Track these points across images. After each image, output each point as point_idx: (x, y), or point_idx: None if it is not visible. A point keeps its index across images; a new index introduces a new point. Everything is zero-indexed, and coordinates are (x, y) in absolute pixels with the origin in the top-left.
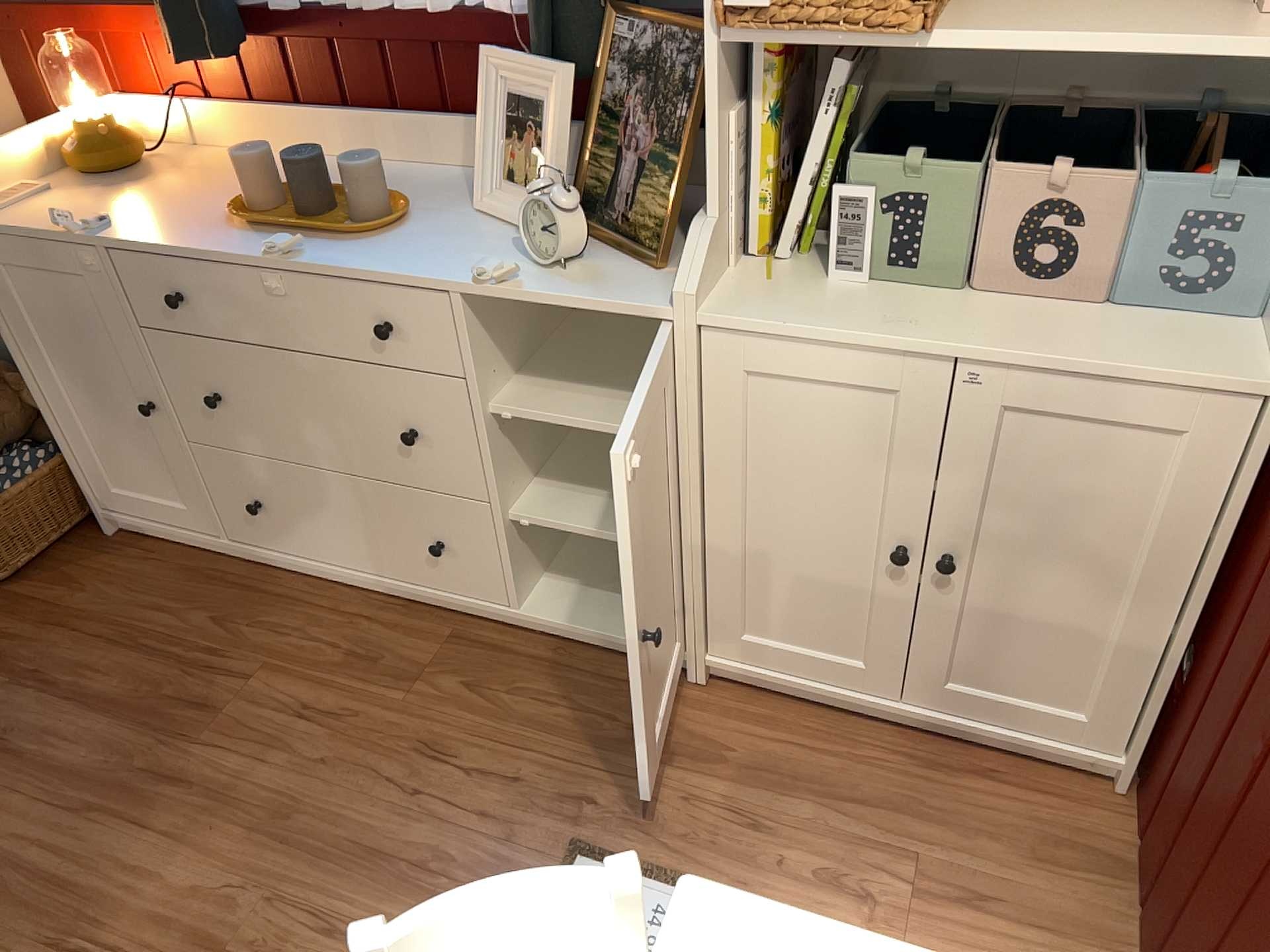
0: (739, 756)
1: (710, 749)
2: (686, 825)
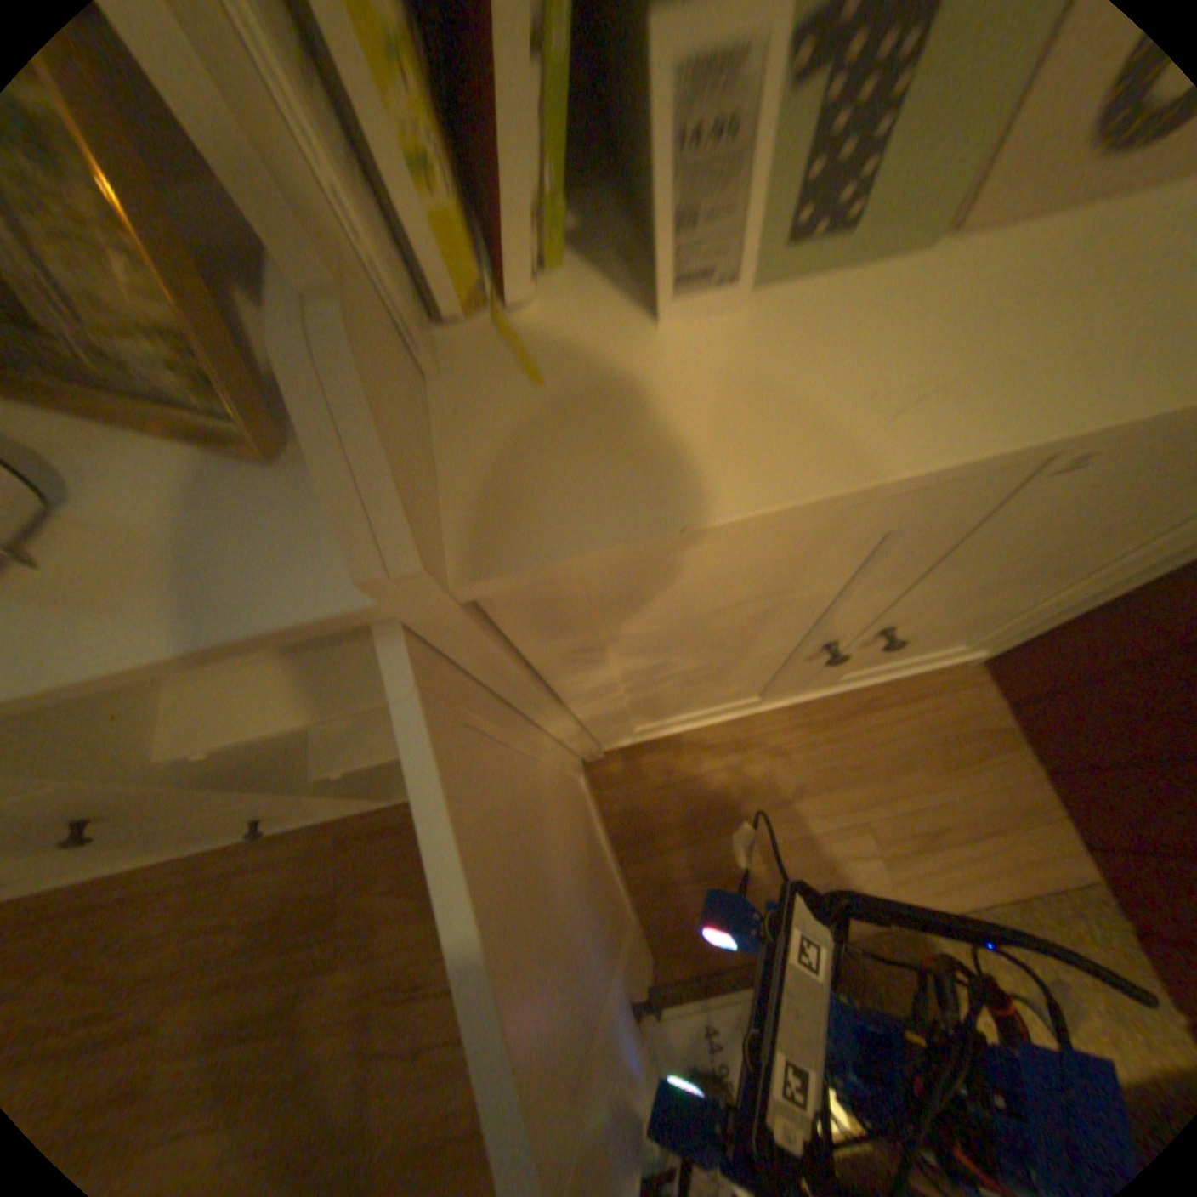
0: (681, 823)
1: (653, 832)
2: (682, 932)
